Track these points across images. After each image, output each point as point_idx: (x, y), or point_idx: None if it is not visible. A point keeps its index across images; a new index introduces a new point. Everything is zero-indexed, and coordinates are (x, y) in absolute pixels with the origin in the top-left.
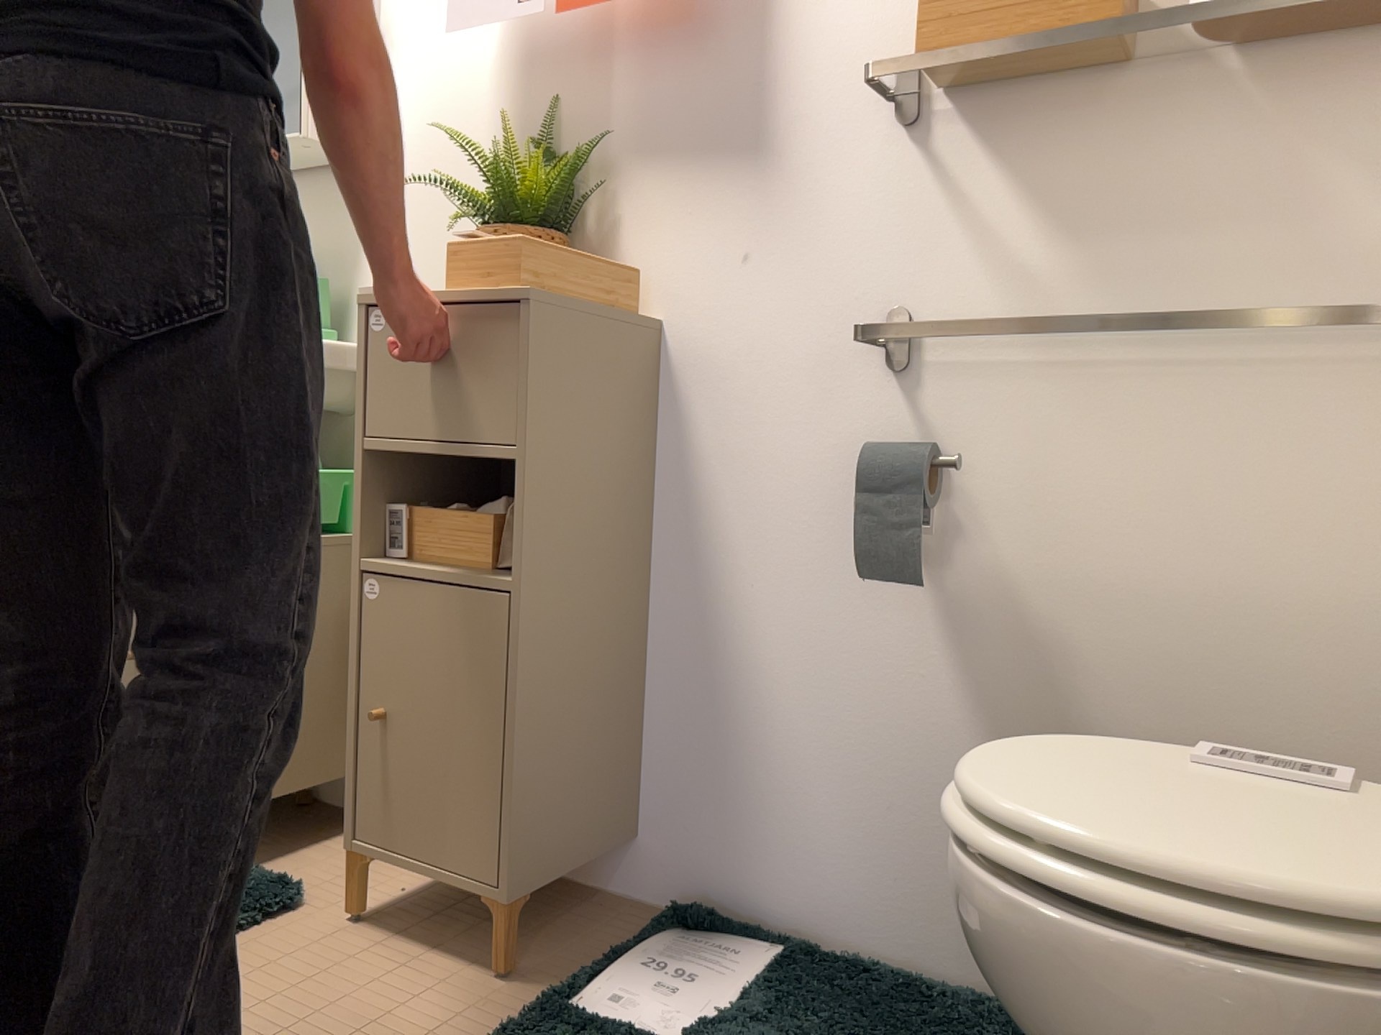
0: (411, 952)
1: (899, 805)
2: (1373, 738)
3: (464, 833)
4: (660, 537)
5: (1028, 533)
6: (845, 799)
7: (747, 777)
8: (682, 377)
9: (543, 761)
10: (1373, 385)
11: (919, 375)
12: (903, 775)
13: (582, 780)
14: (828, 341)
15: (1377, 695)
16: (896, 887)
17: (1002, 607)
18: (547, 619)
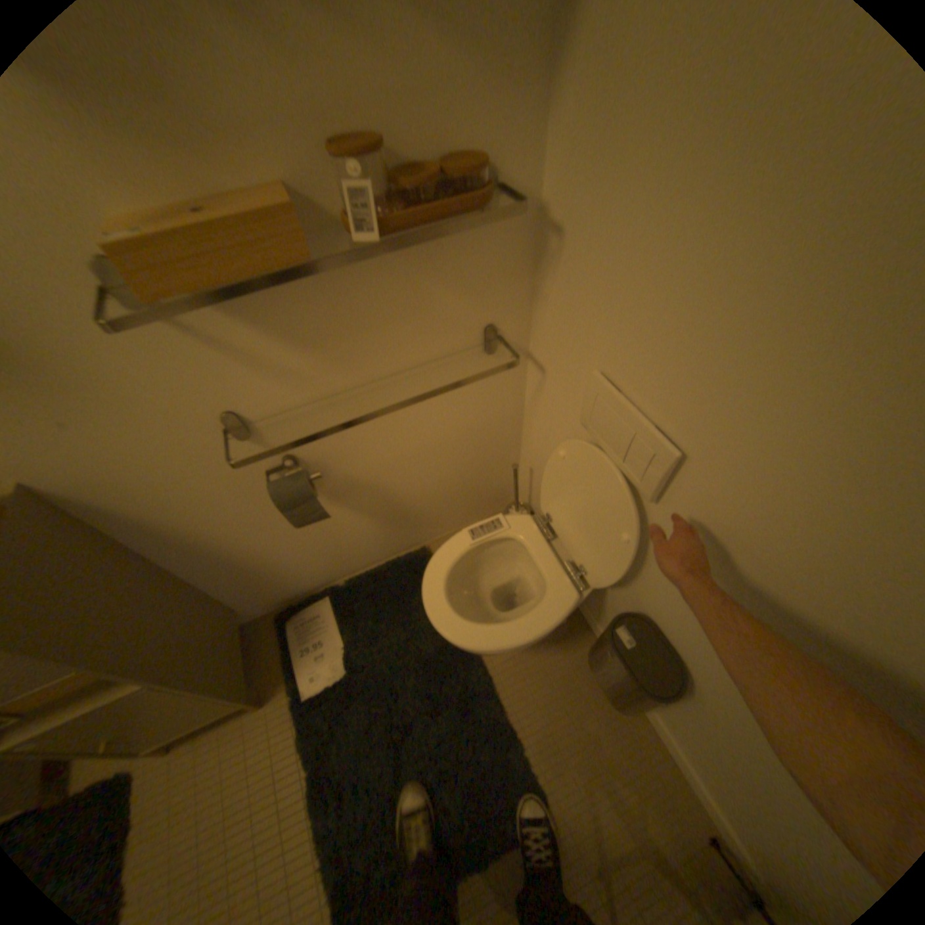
0: (210, 737)
1: (341, 544)
2: (476, 455)
3: (203, 715)
4: (148, 552)
5: (350, 461)
6: (319, 555)
7: (273, 574)
8: (81, 497)
9: (211, 673)
10: (462, 366)
11: (261, 435)
12: (337, 539)
13: (218, 645)
14: (184, 442)
15: (476, 446)
16: (350, 558)
17: (350, 485)
18: (166, 659)
